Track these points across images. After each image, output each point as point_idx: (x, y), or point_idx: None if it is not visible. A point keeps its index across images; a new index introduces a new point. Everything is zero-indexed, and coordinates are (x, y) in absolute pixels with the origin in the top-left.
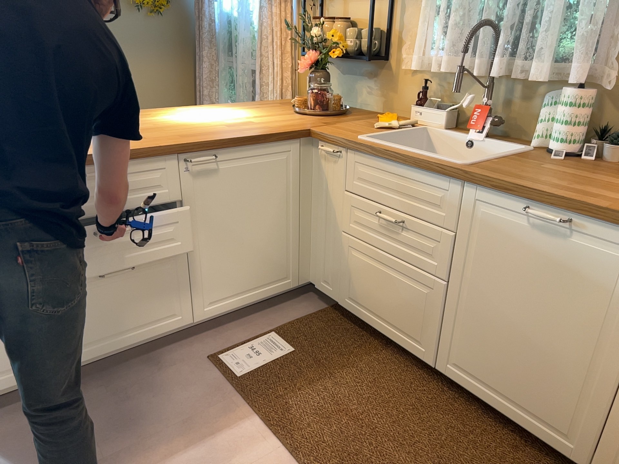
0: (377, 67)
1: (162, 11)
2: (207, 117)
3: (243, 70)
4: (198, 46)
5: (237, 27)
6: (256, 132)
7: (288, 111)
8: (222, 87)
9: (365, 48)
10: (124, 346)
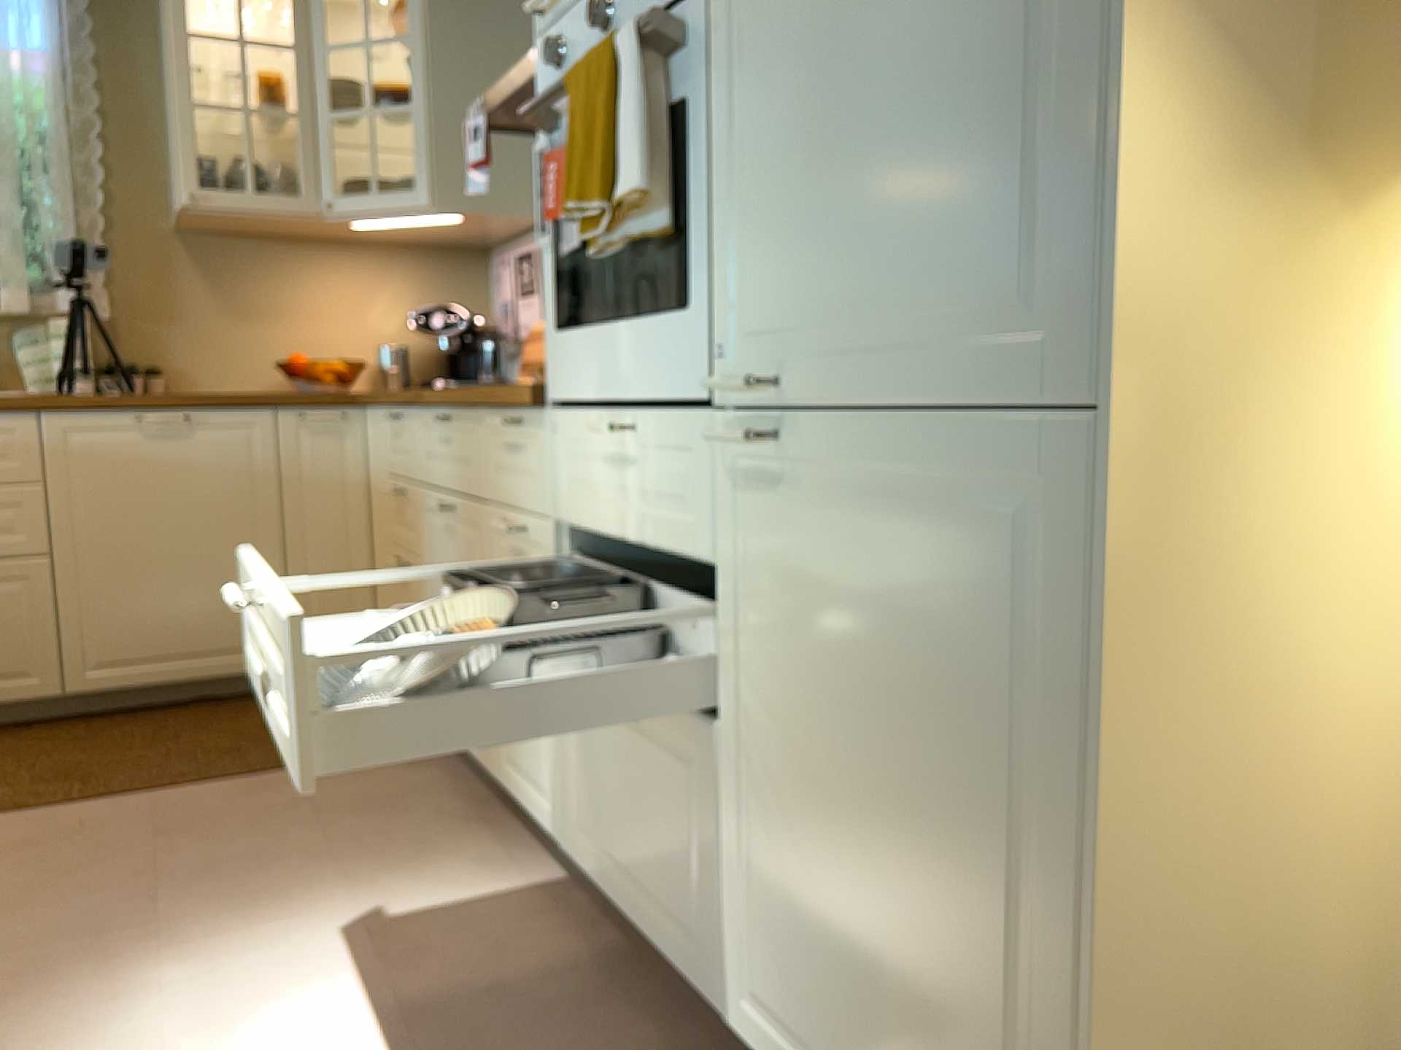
0: None
1: None
2: None
3: None
4: None
5: None
6: None
7: None
8: None
9: None
10: None
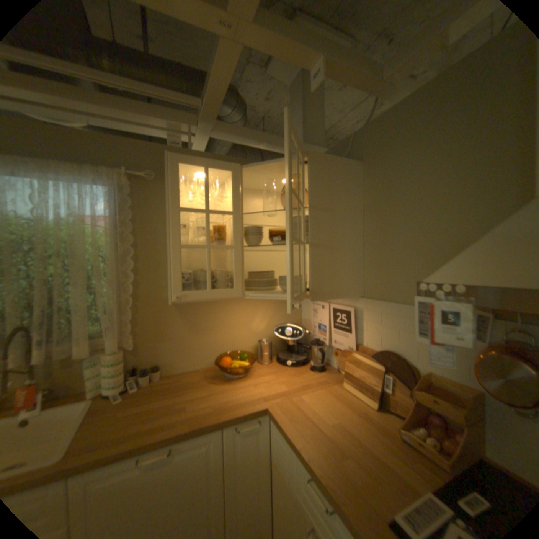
0: None
1: None
2: None
3: None
4: None
5: None
6: None
7: None
8: None
9: None
10: None
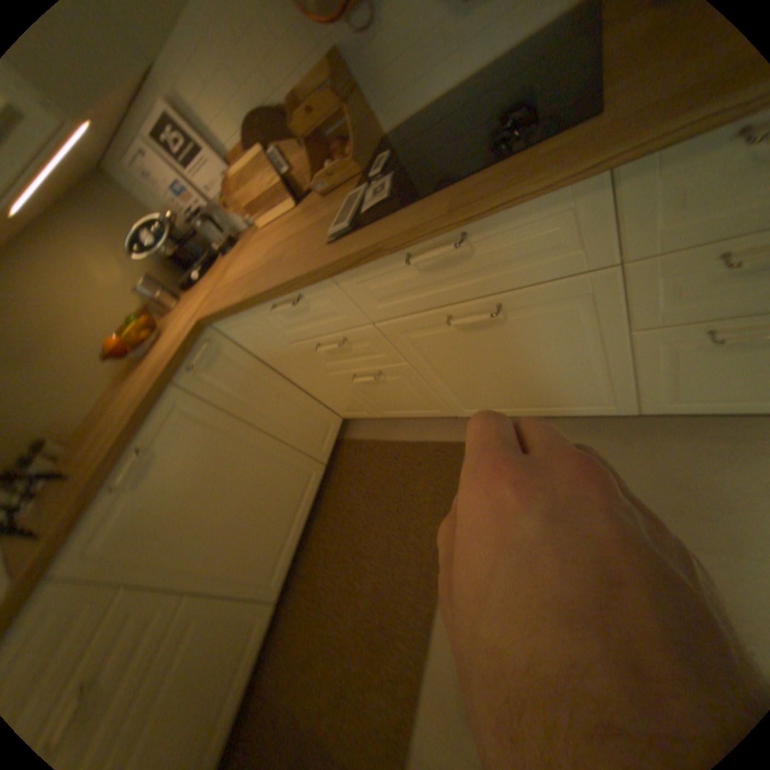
0: None
1: None
2: None
3: None
4: None
5: None
6: None
7: None
8: None
9: None
10: None
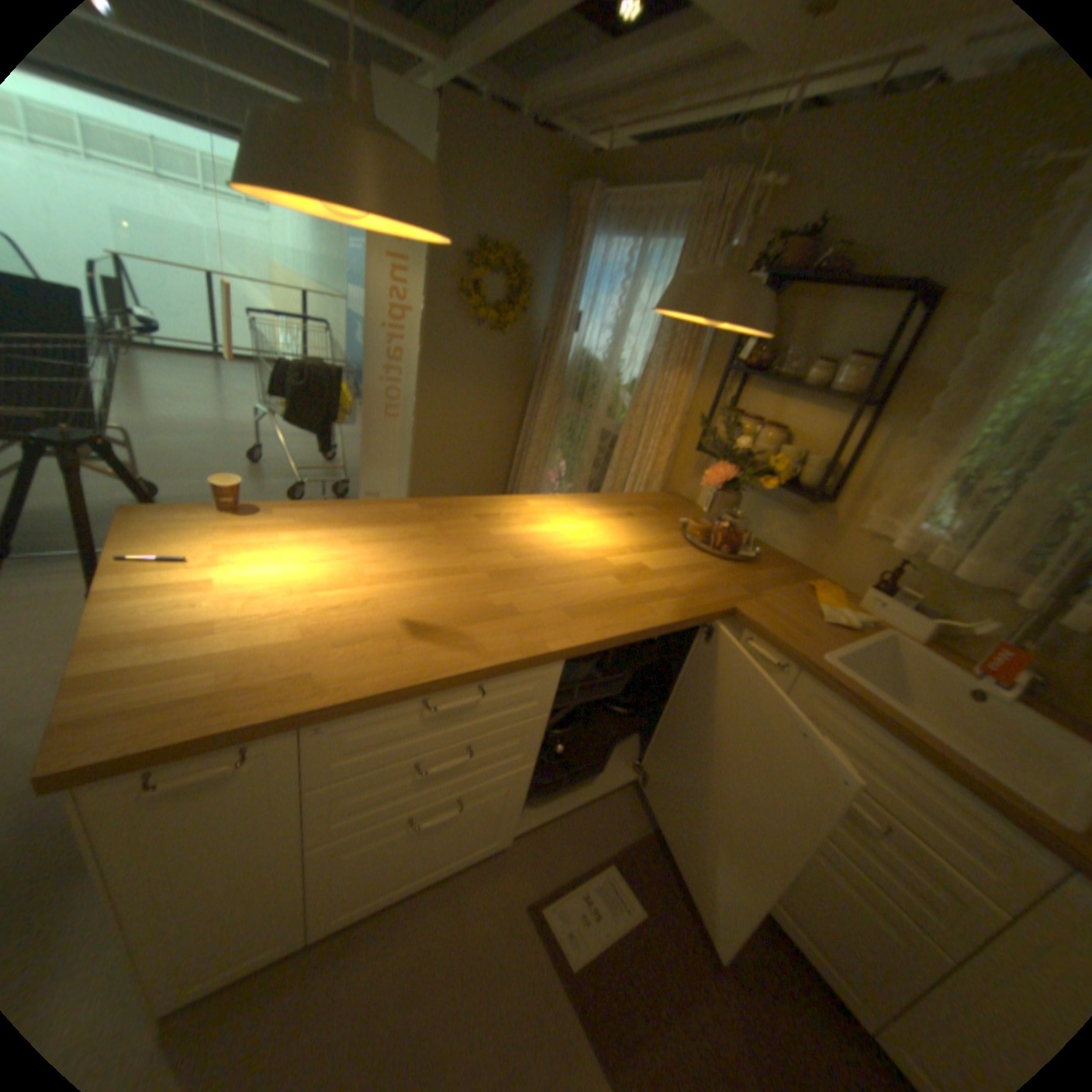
0: (815, 503)
1: (506, 329)
2: (580, 541)
3: (596, 429)
4: (538, 378)
5: (599, 372)
6: (672, 615)
7: (678, 537)
8: (560, 437)
9: (812, 479)
10: (418, 891)
